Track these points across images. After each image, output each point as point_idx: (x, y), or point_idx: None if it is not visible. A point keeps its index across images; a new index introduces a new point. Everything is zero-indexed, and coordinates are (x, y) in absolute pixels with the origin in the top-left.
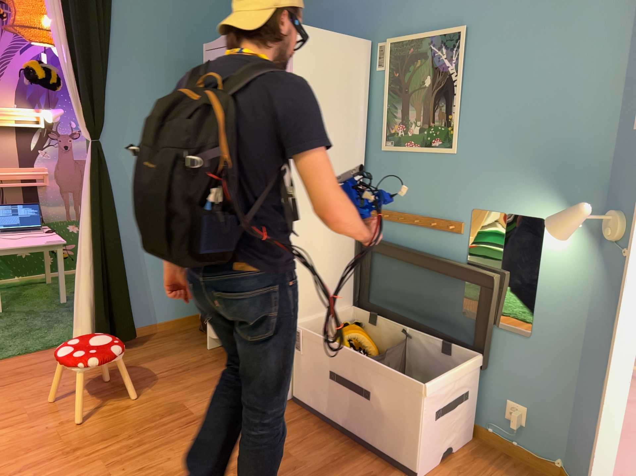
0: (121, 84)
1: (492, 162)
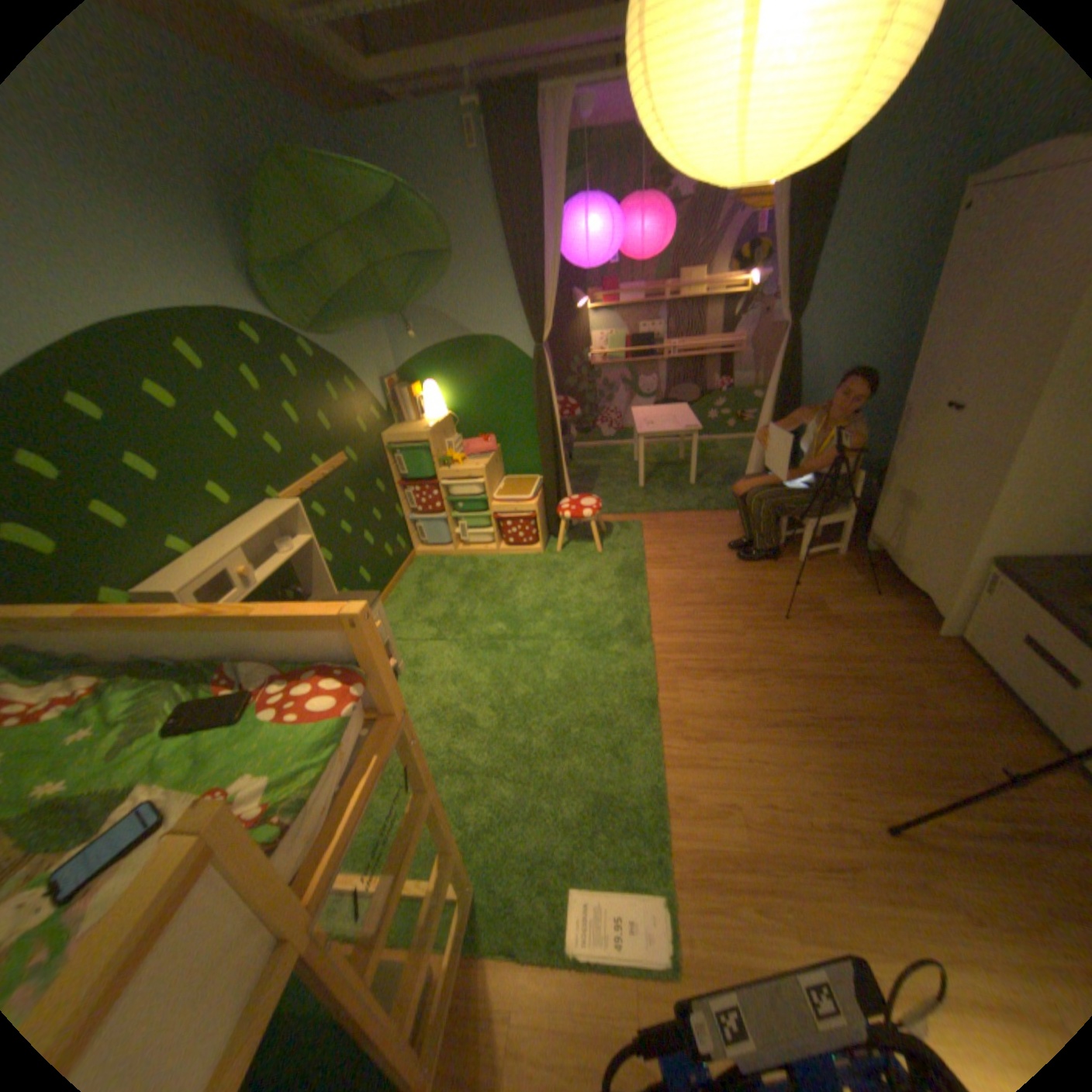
0: (837, 252)
1: None
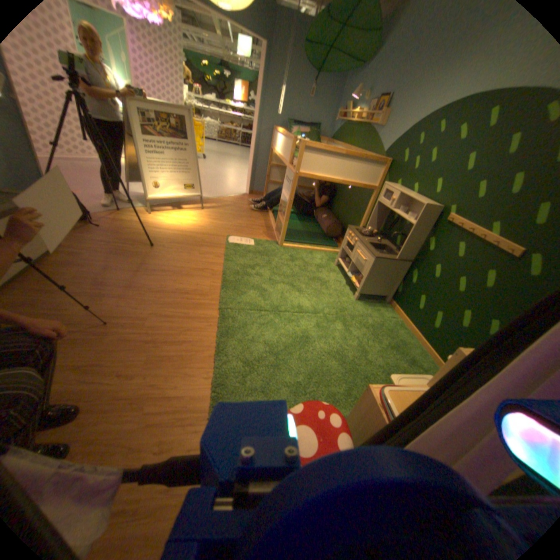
0: None
1: None
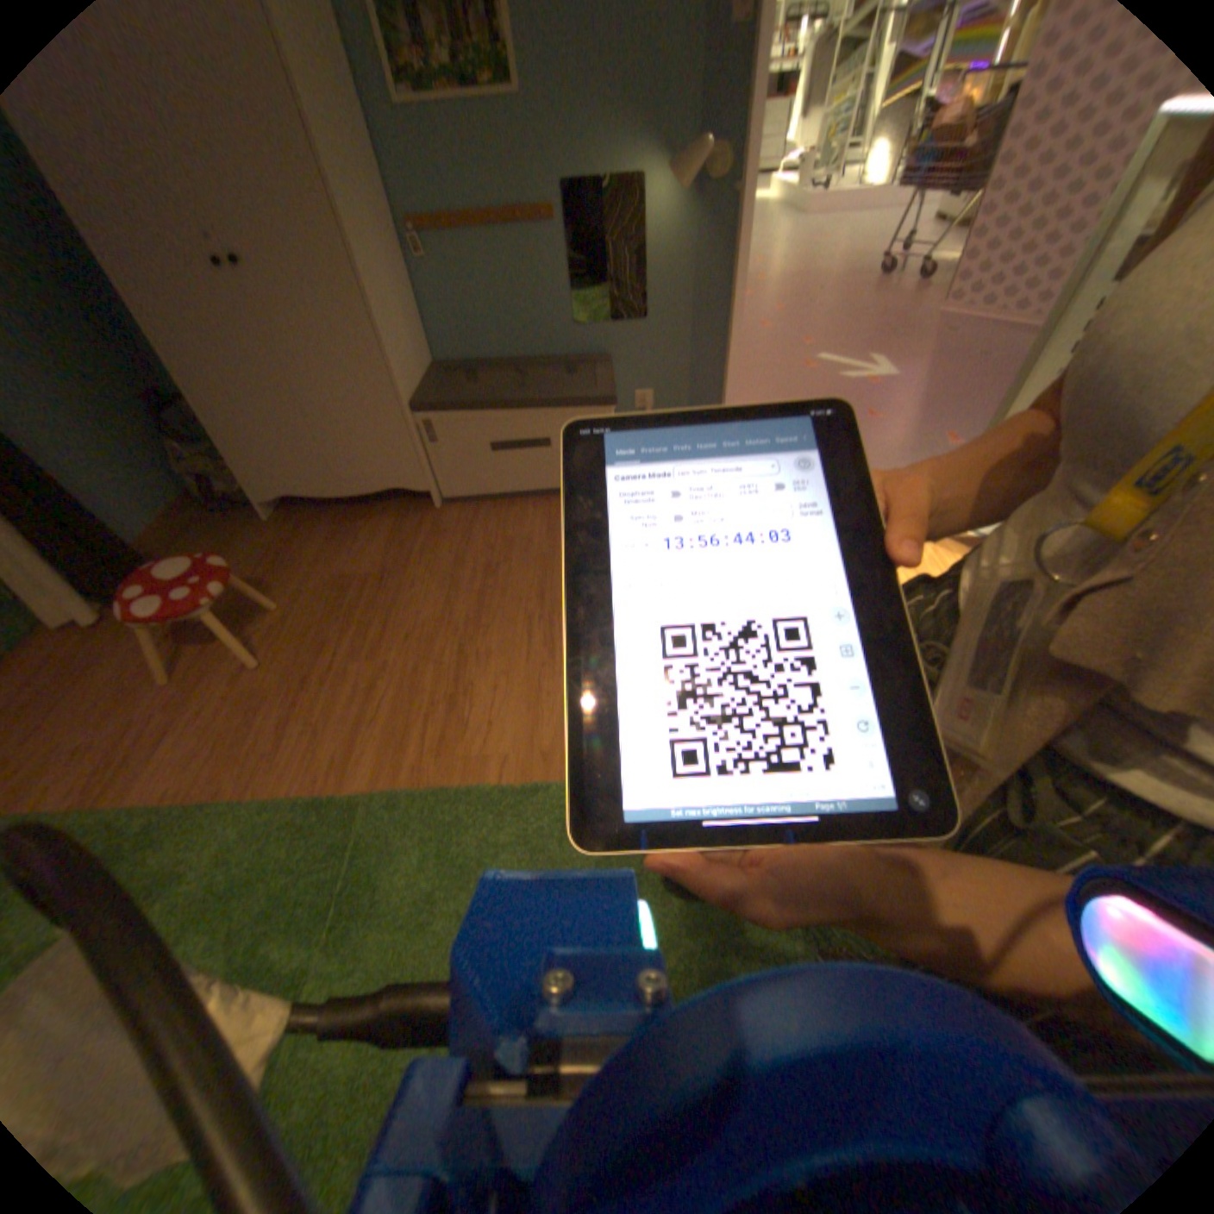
0: None
1: (569, 99)
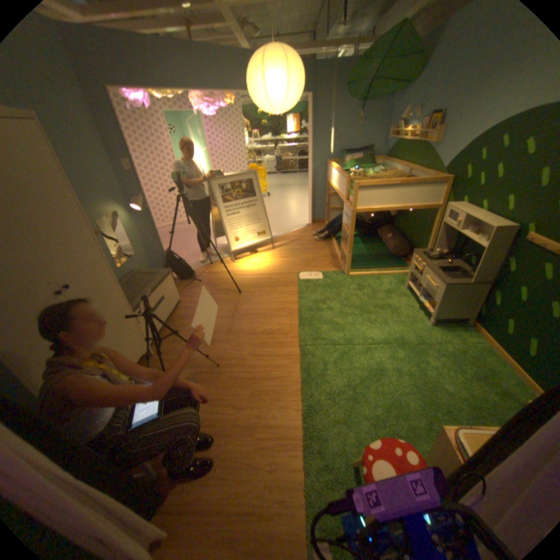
0: None
1: (89, 196)
